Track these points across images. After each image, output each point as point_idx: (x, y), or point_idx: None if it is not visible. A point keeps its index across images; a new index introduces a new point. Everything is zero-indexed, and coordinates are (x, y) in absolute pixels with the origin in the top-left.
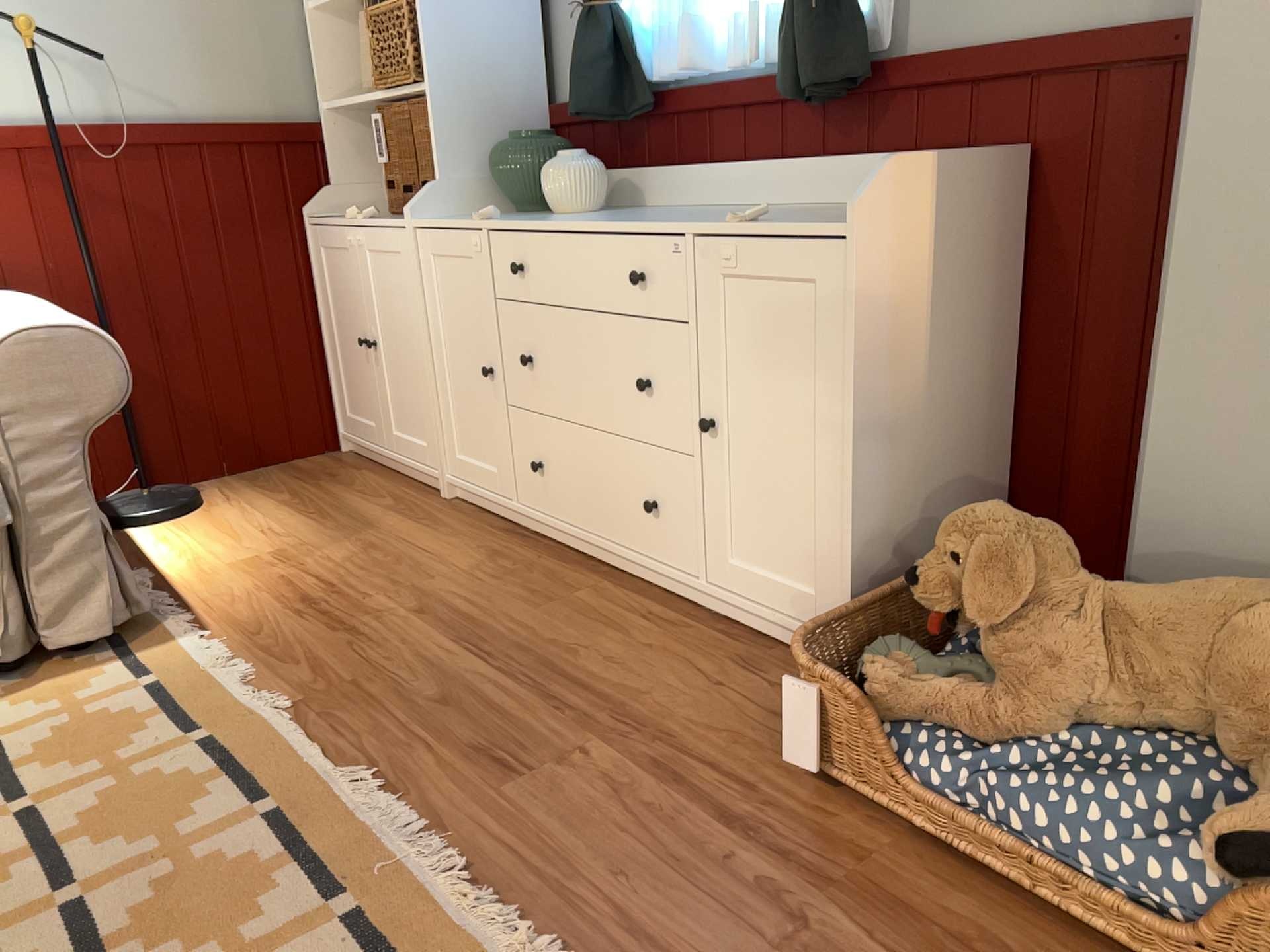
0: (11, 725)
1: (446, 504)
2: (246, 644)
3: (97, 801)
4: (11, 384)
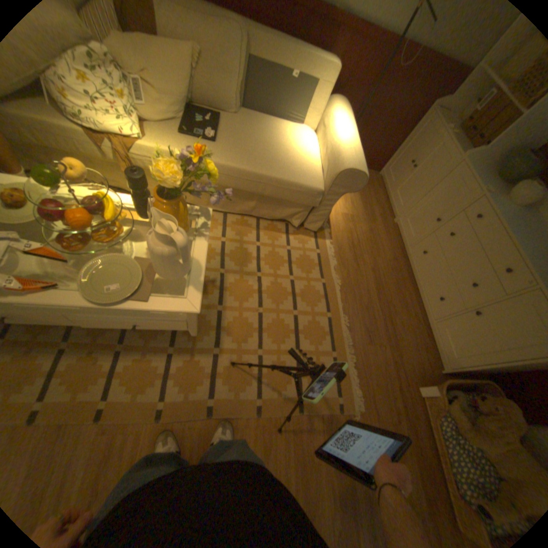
0: (292, 247)
1: (393, 226)
2: (337, 253)
3: (303, 288)
4: (340, 180)
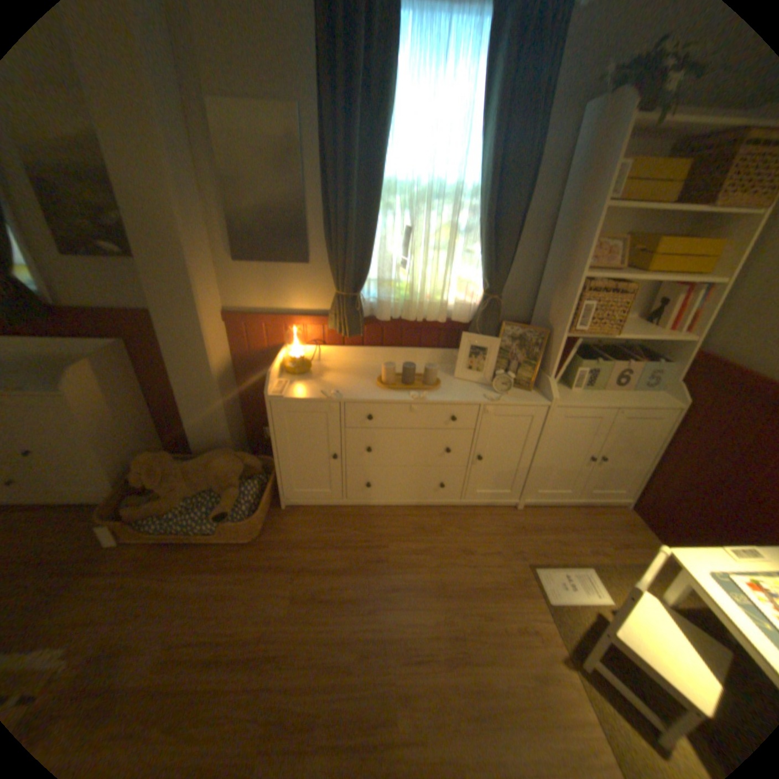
0: None
1: None
2: None
3: None
4: None
